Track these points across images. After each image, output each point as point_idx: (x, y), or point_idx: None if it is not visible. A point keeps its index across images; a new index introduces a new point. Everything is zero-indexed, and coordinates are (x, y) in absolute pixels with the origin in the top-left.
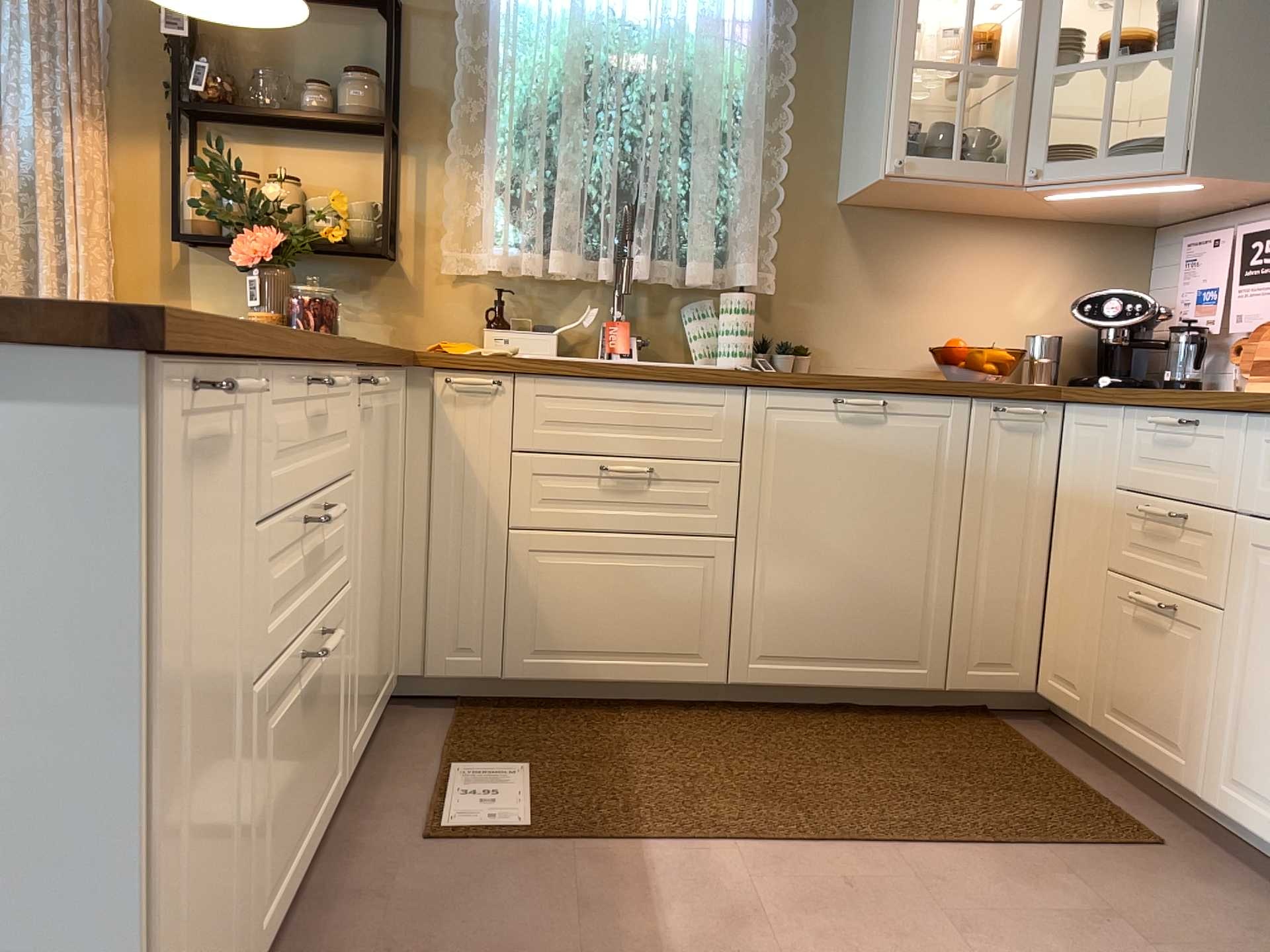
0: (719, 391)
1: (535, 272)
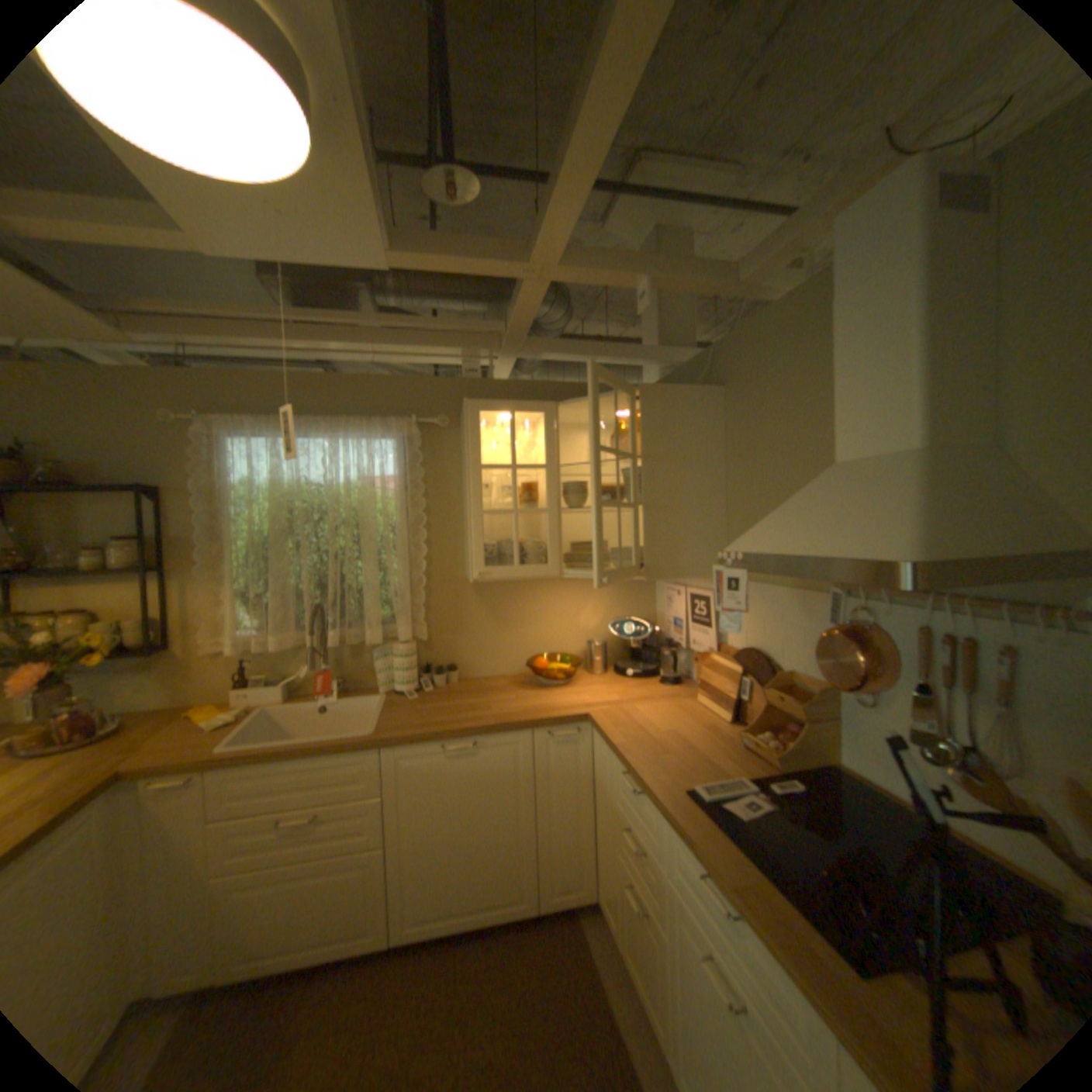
0: (359, 755)
1: (262, 650)
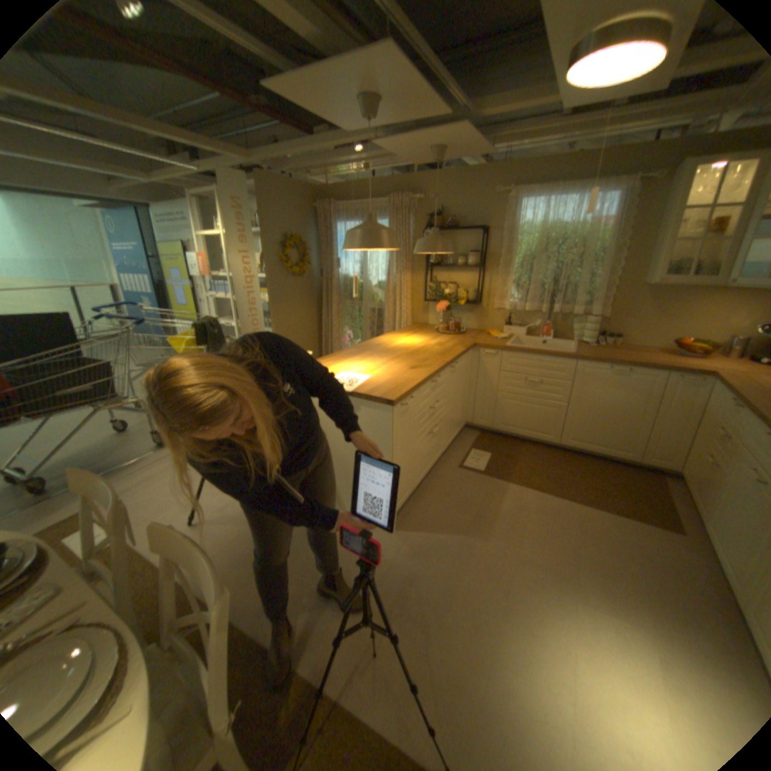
0: (566, 360)
1: (520, 309)
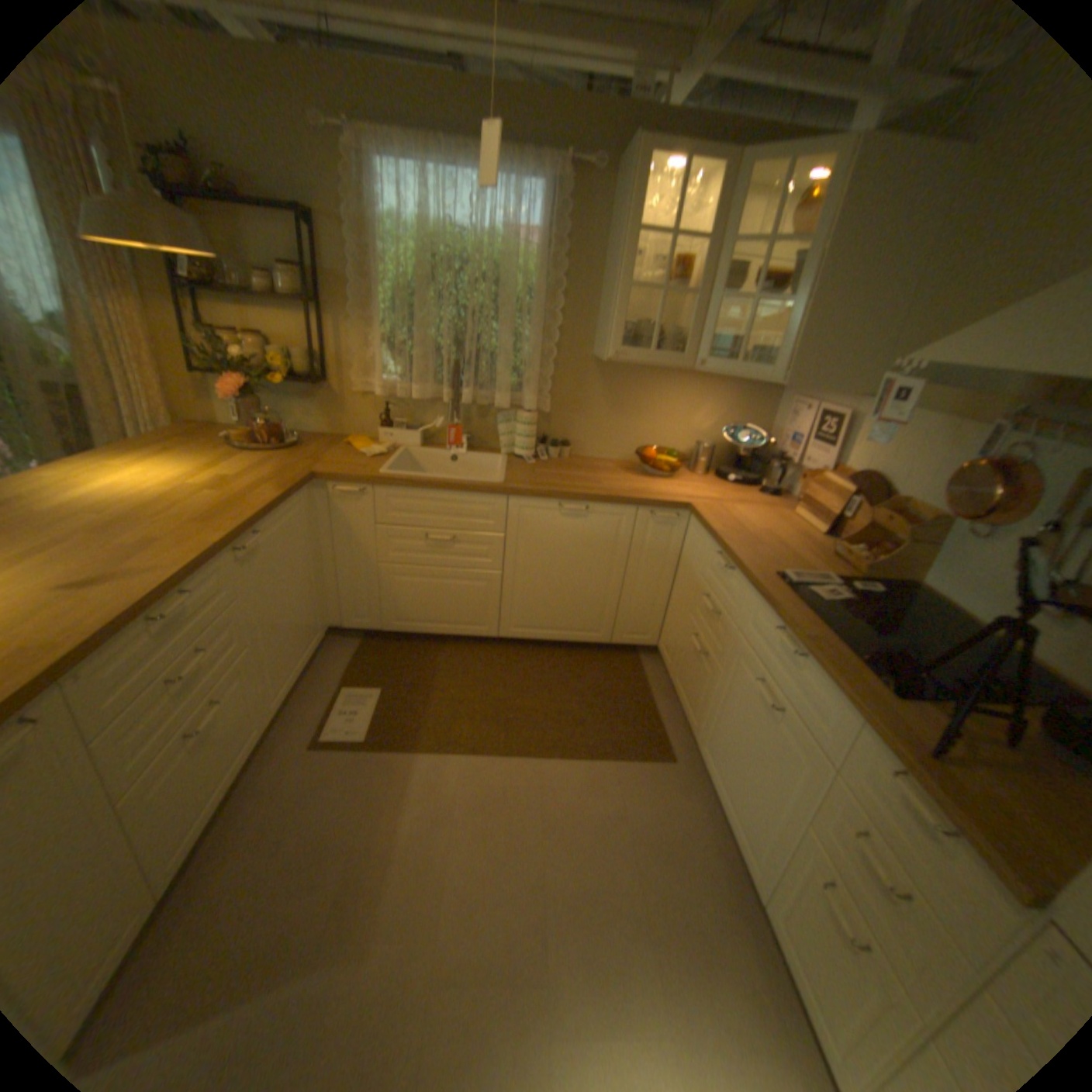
0: (492, 498)
1: (405, 396)
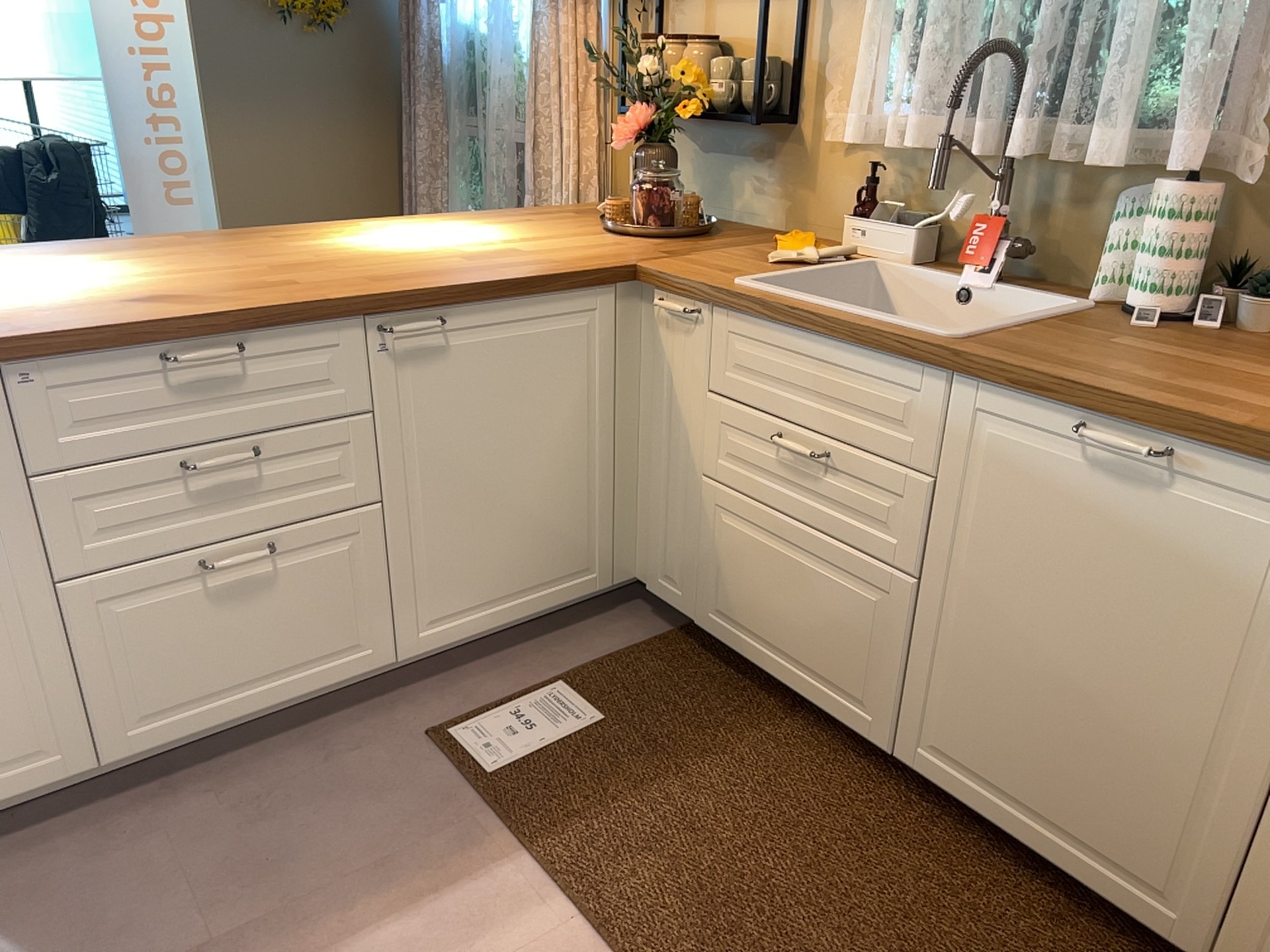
0: (913, 371)
1: (899, 146)
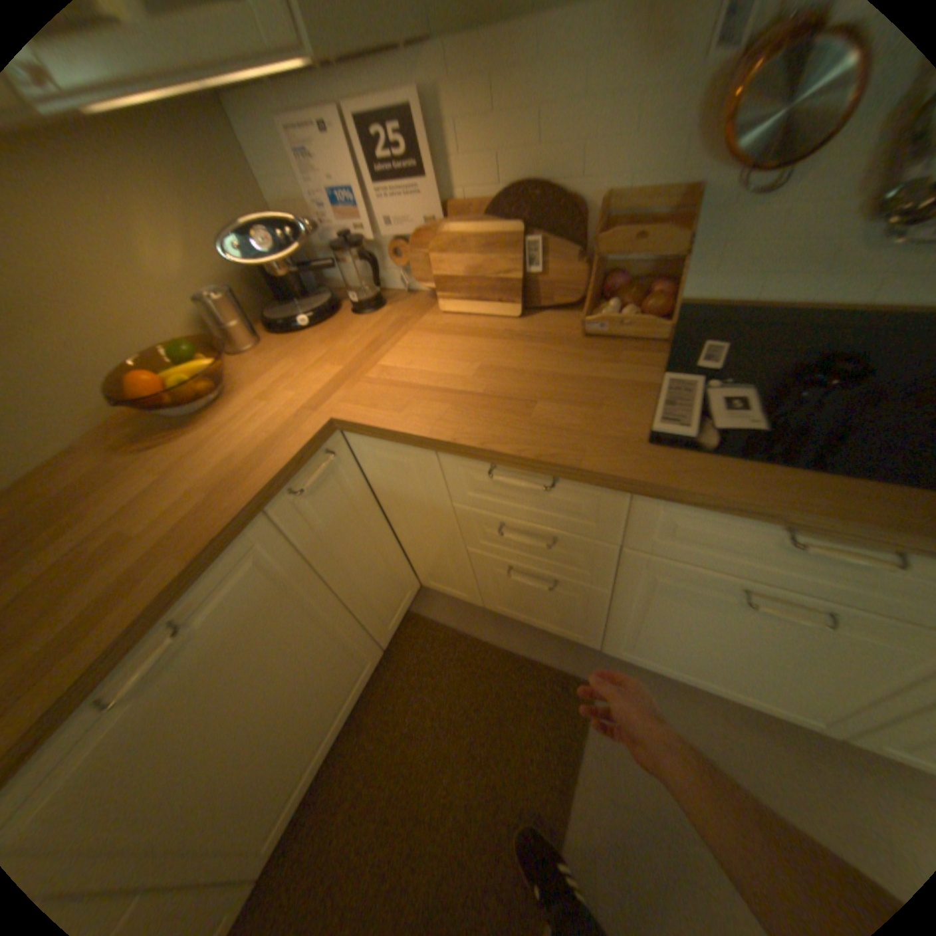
0: None
1: None
